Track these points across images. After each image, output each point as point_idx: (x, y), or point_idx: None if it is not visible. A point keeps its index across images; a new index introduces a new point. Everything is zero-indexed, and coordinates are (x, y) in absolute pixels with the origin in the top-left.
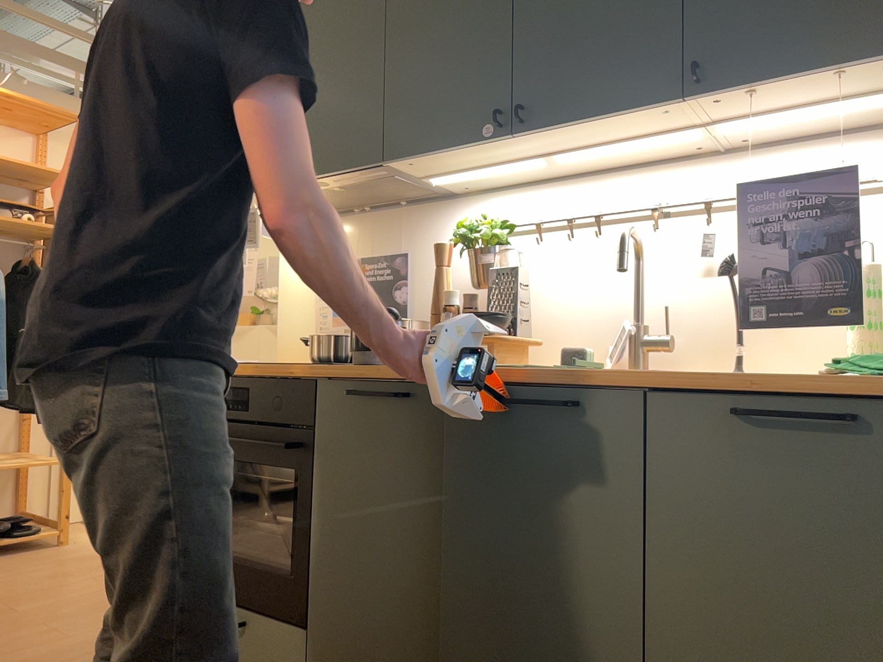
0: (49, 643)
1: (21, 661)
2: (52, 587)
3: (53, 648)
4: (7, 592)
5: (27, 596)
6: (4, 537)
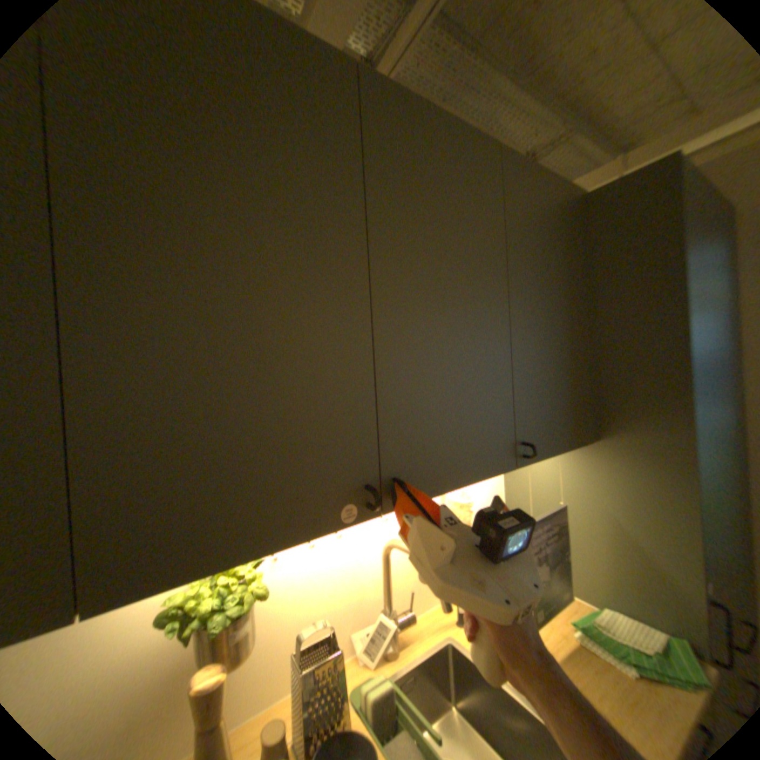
0: None
1: None
2: None
3: None
4: None
5: None
6: None
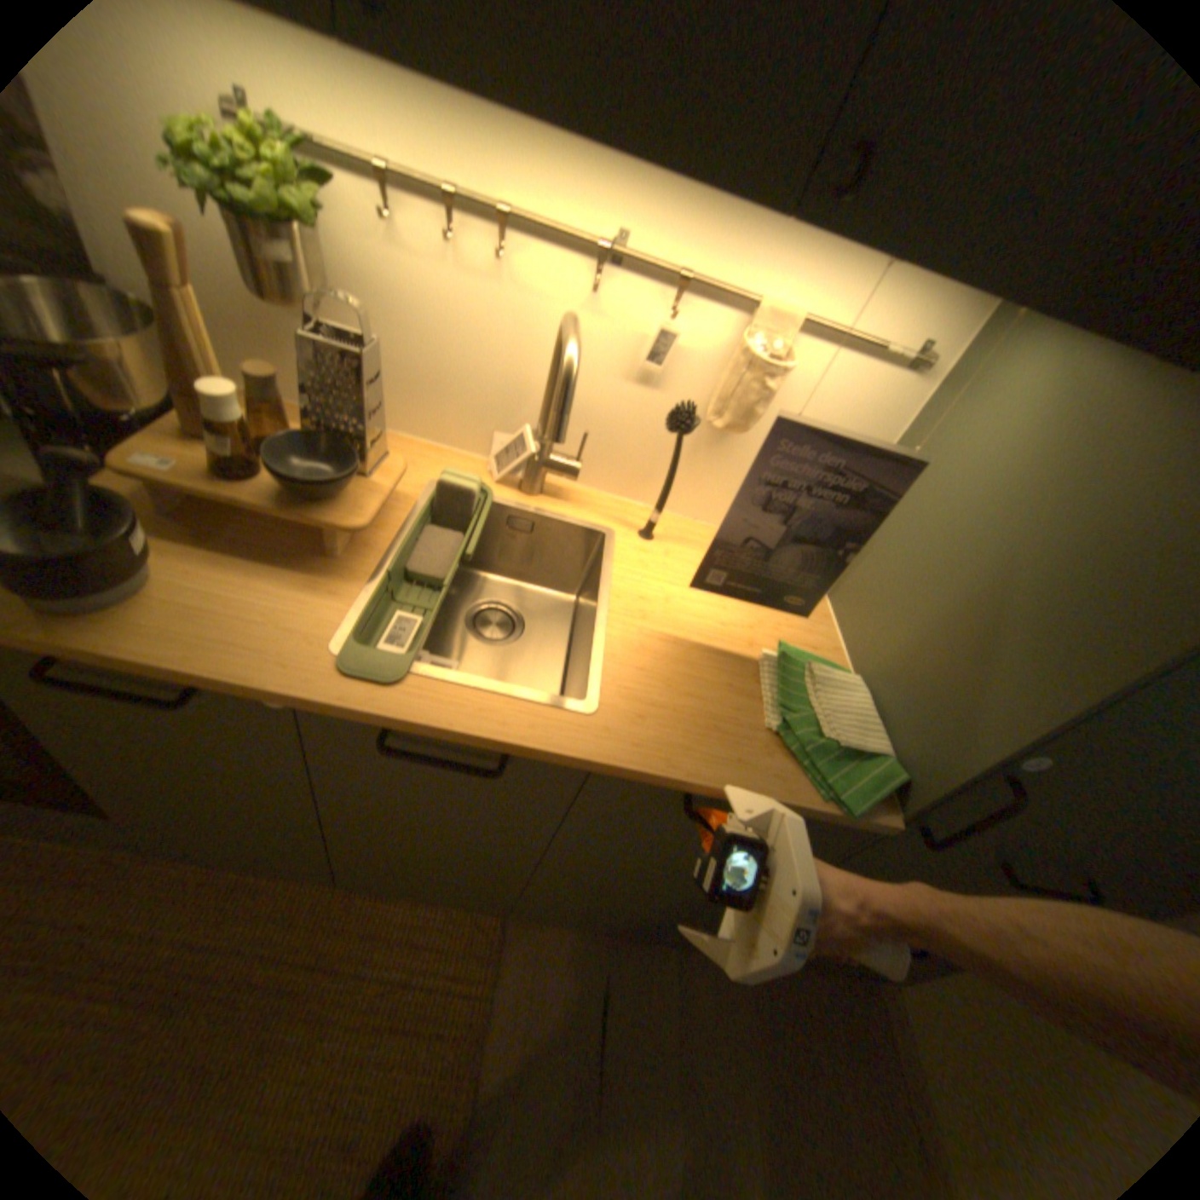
0: None
1: None
2: None
3: None
4: None
5: None
6: None
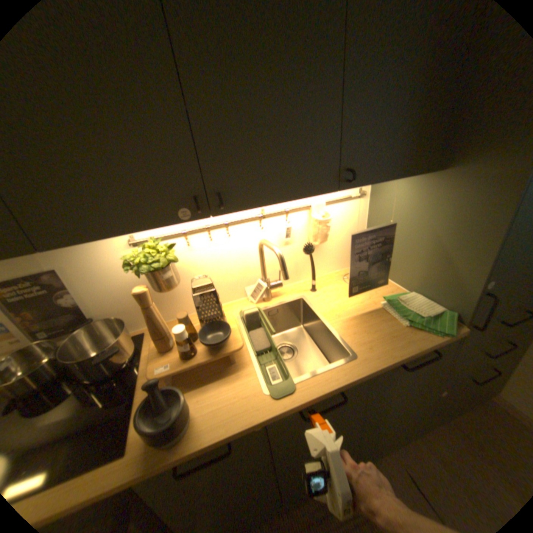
0: None
1: None
2: None
3: None
4: None
5: None
6: None
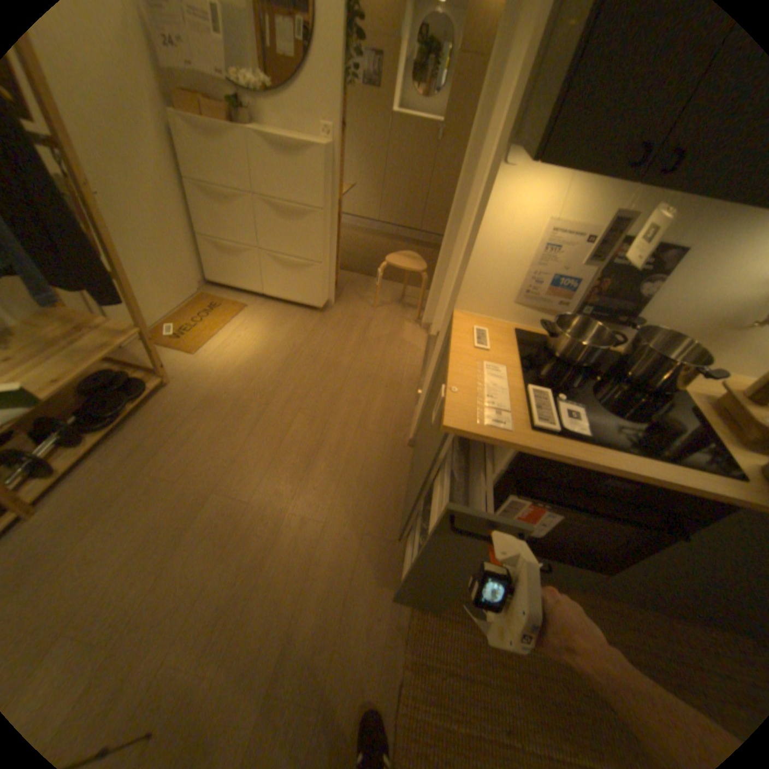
0: (319, 535)
1: (326, 567)
2: (235, 457)
3: (328, 540)
4: (205, 475)
5: (229, 476)
6: (122, 403)
